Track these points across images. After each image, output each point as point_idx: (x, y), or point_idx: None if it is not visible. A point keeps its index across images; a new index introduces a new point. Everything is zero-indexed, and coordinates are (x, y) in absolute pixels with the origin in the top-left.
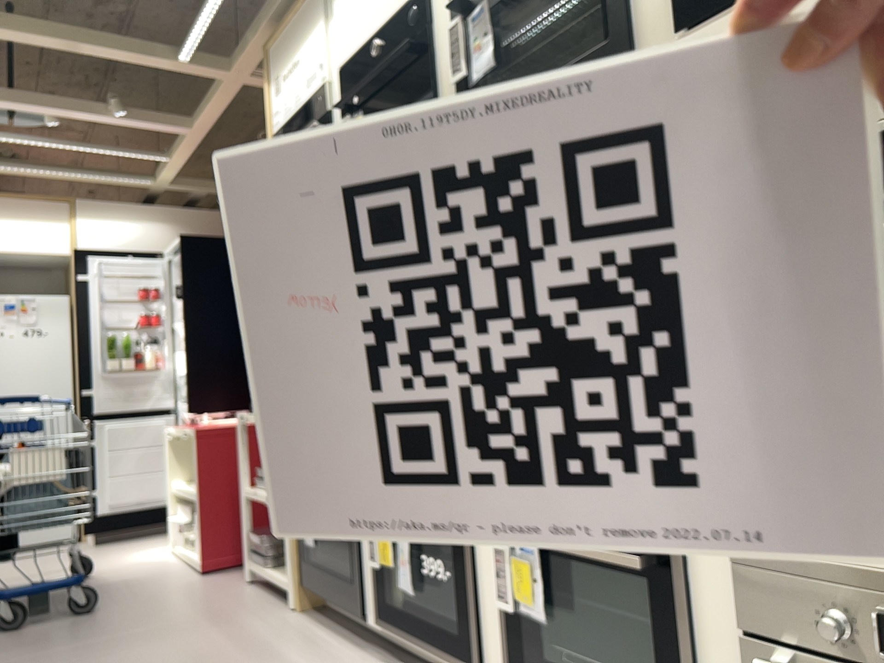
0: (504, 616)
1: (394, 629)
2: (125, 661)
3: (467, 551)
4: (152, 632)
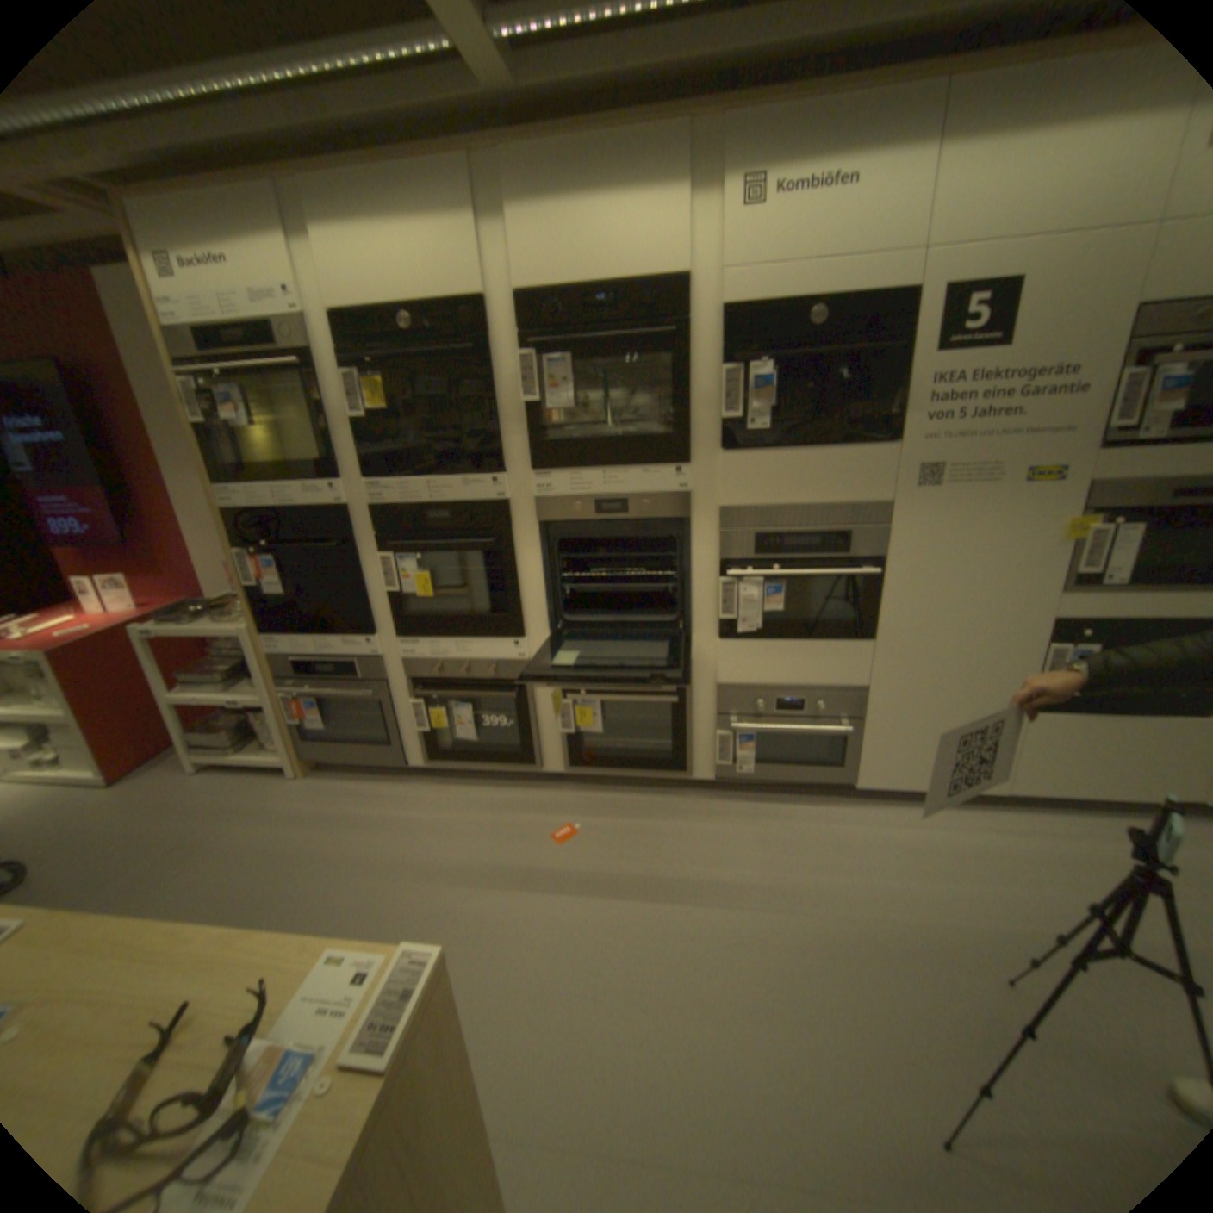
0: (561, 737)
1: (447, 765)
2: (189, 895)
3: (531, 710)
4: (164, 861)
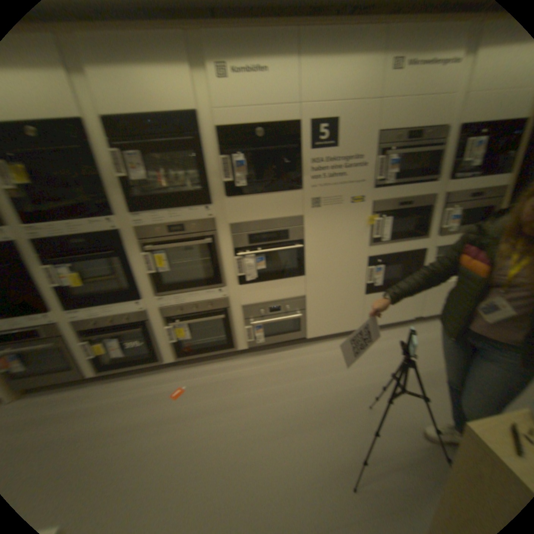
0: (167, 345)
1: (105, 373)
2: None
3: (148, 335)
4: None
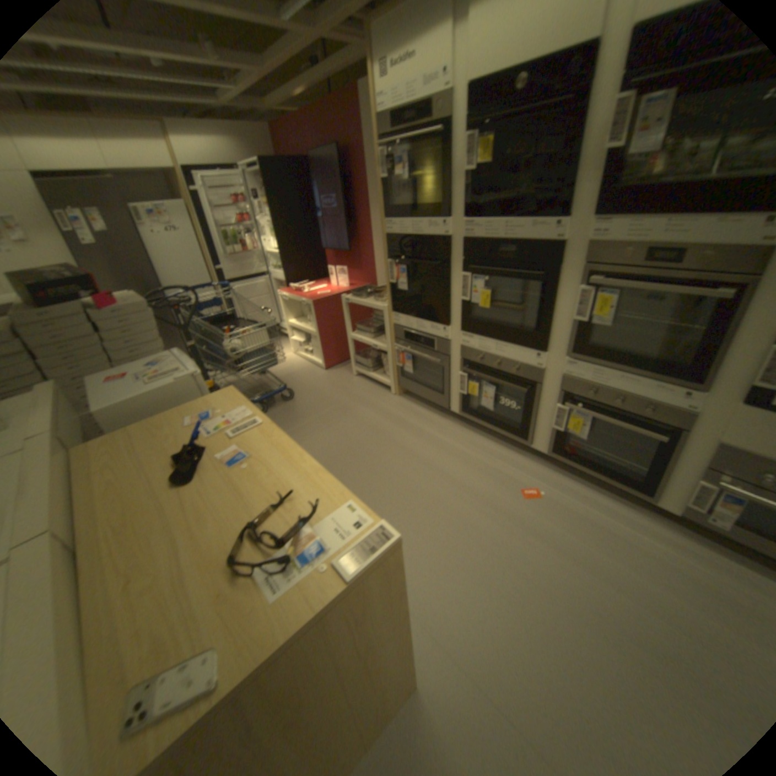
0: (552, 430)
1: (471, 418)
2: (339, 432)
3: (535, 404)
4: (335, 413)
